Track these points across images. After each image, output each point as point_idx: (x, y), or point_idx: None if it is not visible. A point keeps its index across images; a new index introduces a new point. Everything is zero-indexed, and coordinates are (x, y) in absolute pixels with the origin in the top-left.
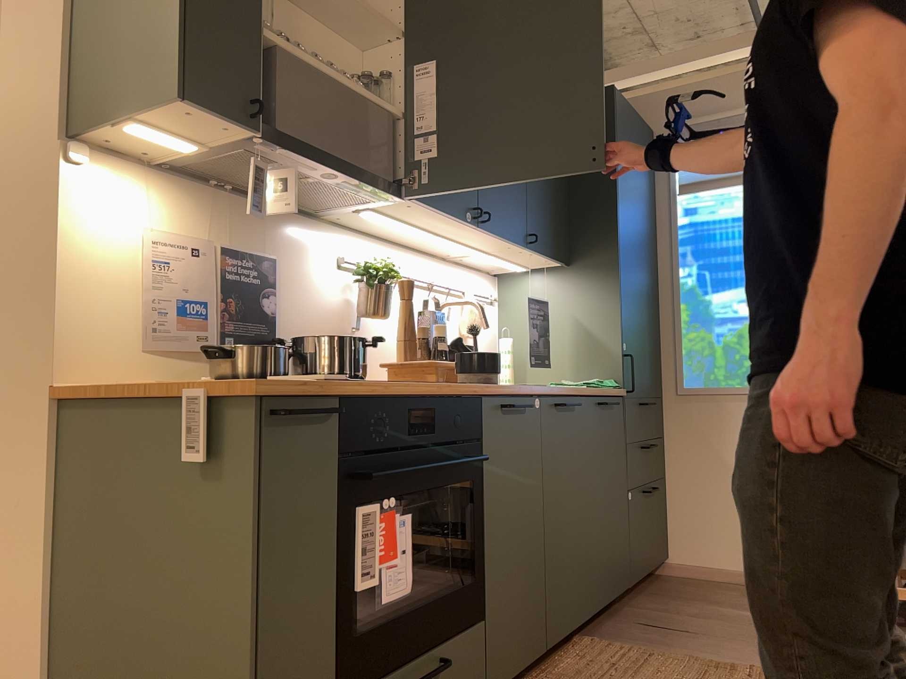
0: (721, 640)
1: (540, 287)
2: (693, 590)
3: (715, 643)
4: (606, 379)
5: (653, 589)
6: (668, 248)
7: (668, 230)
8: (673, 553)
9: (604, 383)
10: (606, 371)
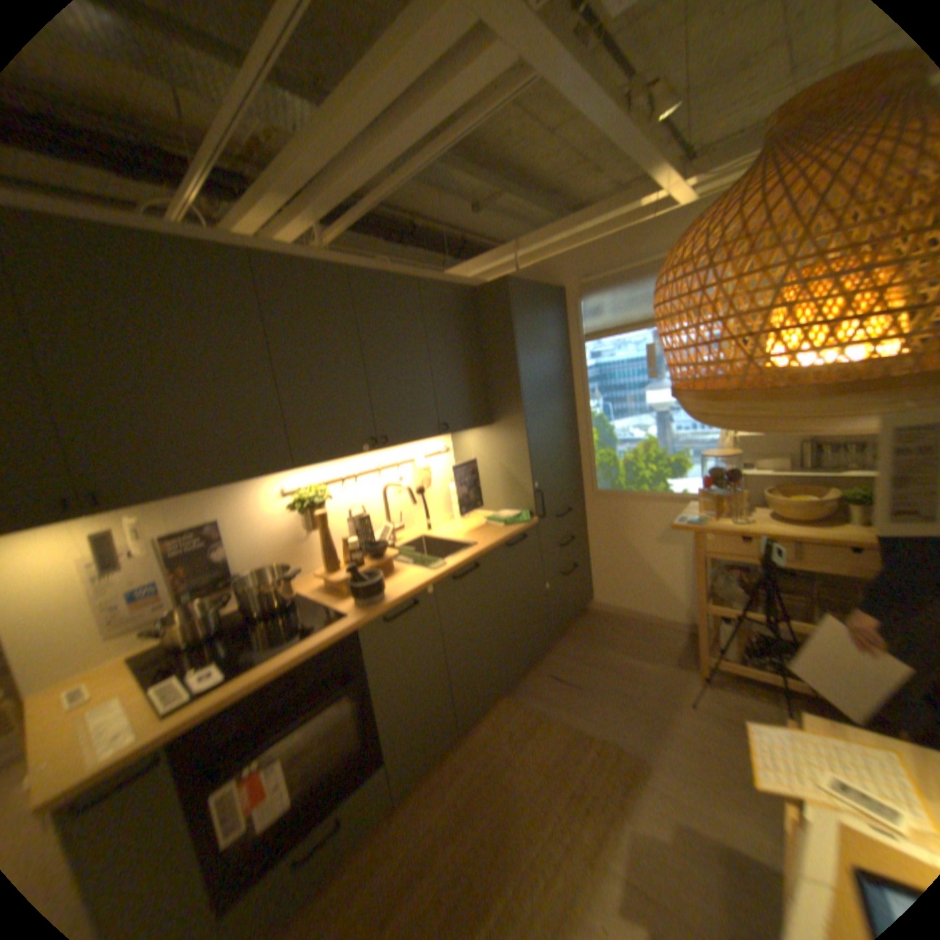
0: (596, 699)
1: (475, 439)
2: (602, 630)
3: (590, 704)
4: (522, 508)
5: (575, 628)
6: (580, 384)
7: (579, 369)
8: (594, 596)
9: (517, 518)
10: (522, 503)
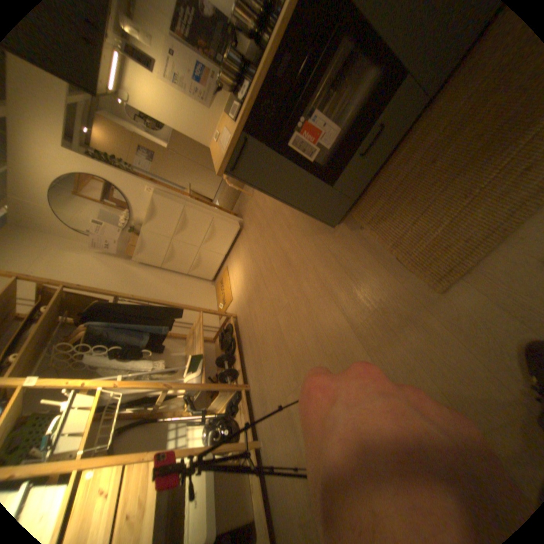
0: None
1: None
2: None
3: None
4: None
5: None
6: None
7: None
8: None
9: None
10: None
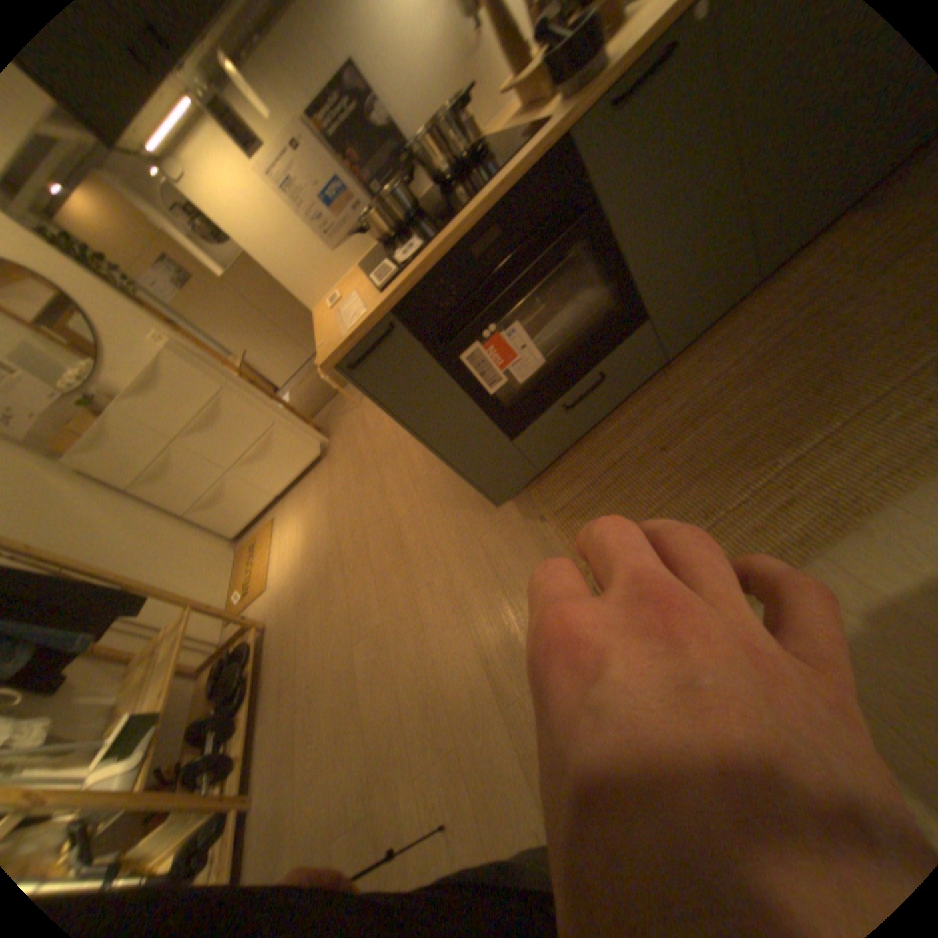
0: None
1: None
2: None
3: None
4: None
5: None
6: None
7: None
8: None
9: None
10: None
